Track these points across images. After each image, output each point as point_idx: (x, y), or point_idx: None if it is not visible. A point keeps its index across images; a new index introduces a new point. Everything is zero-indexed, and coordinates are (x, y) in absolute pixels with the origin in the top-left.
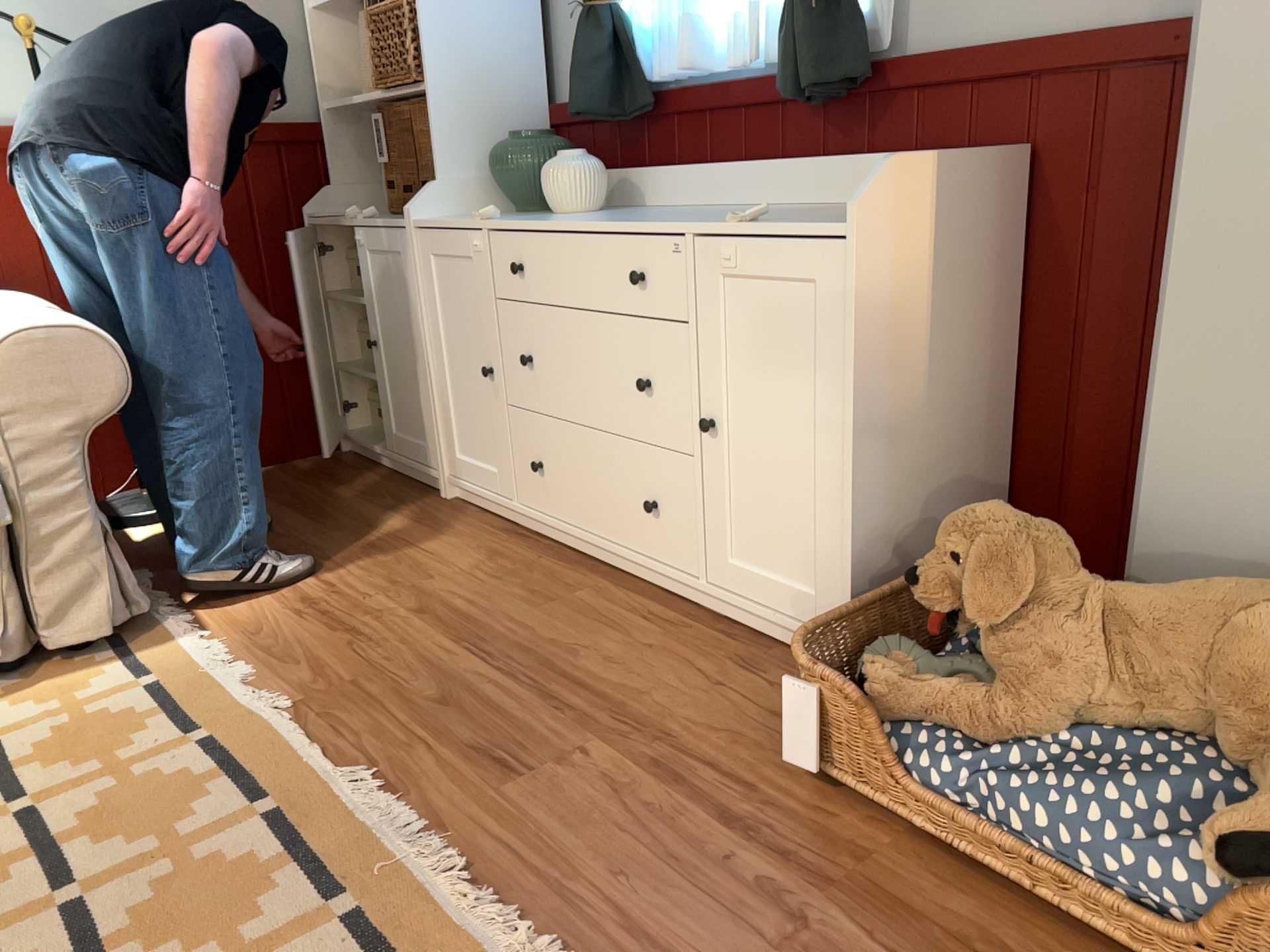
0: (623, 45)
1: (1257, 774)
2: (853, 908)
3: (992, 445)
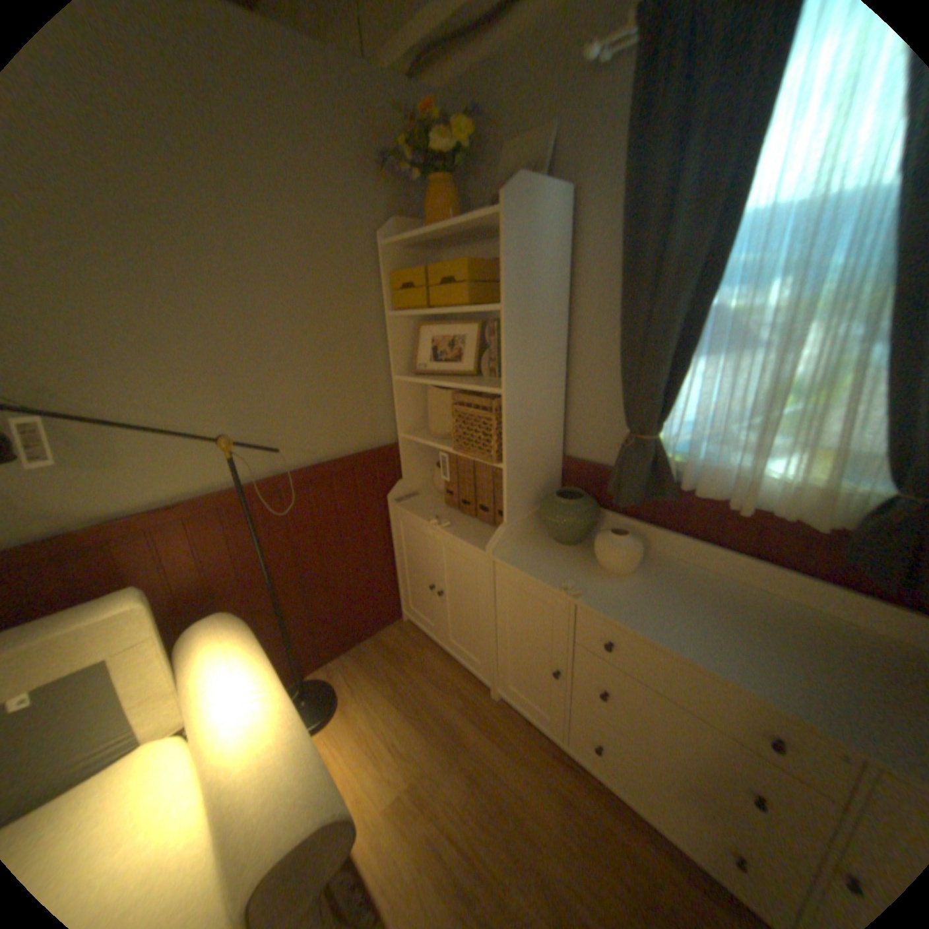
0: (657, 454)
1: None
2: None
3: None
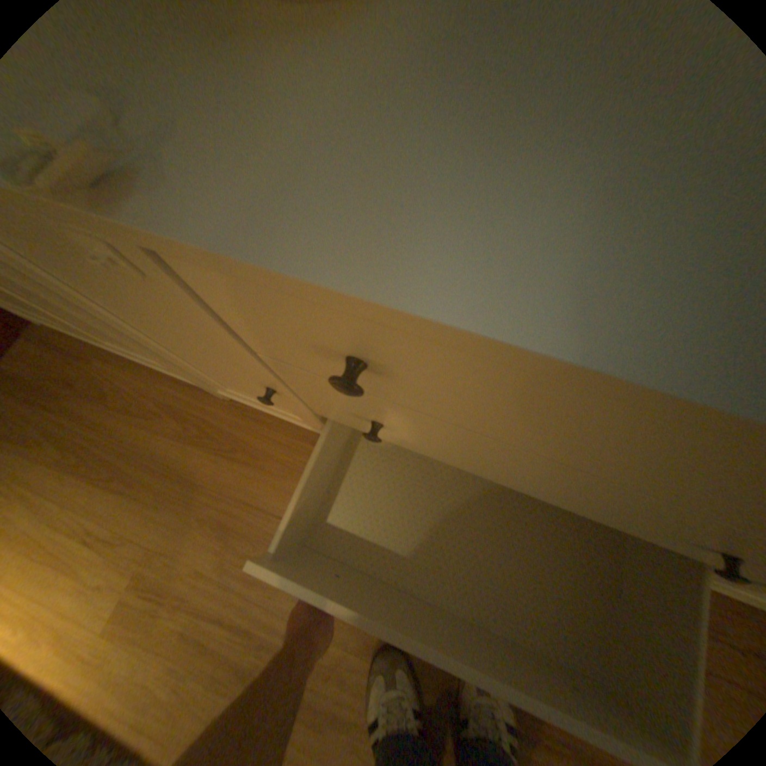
0: None
1: None
2: None
3: None
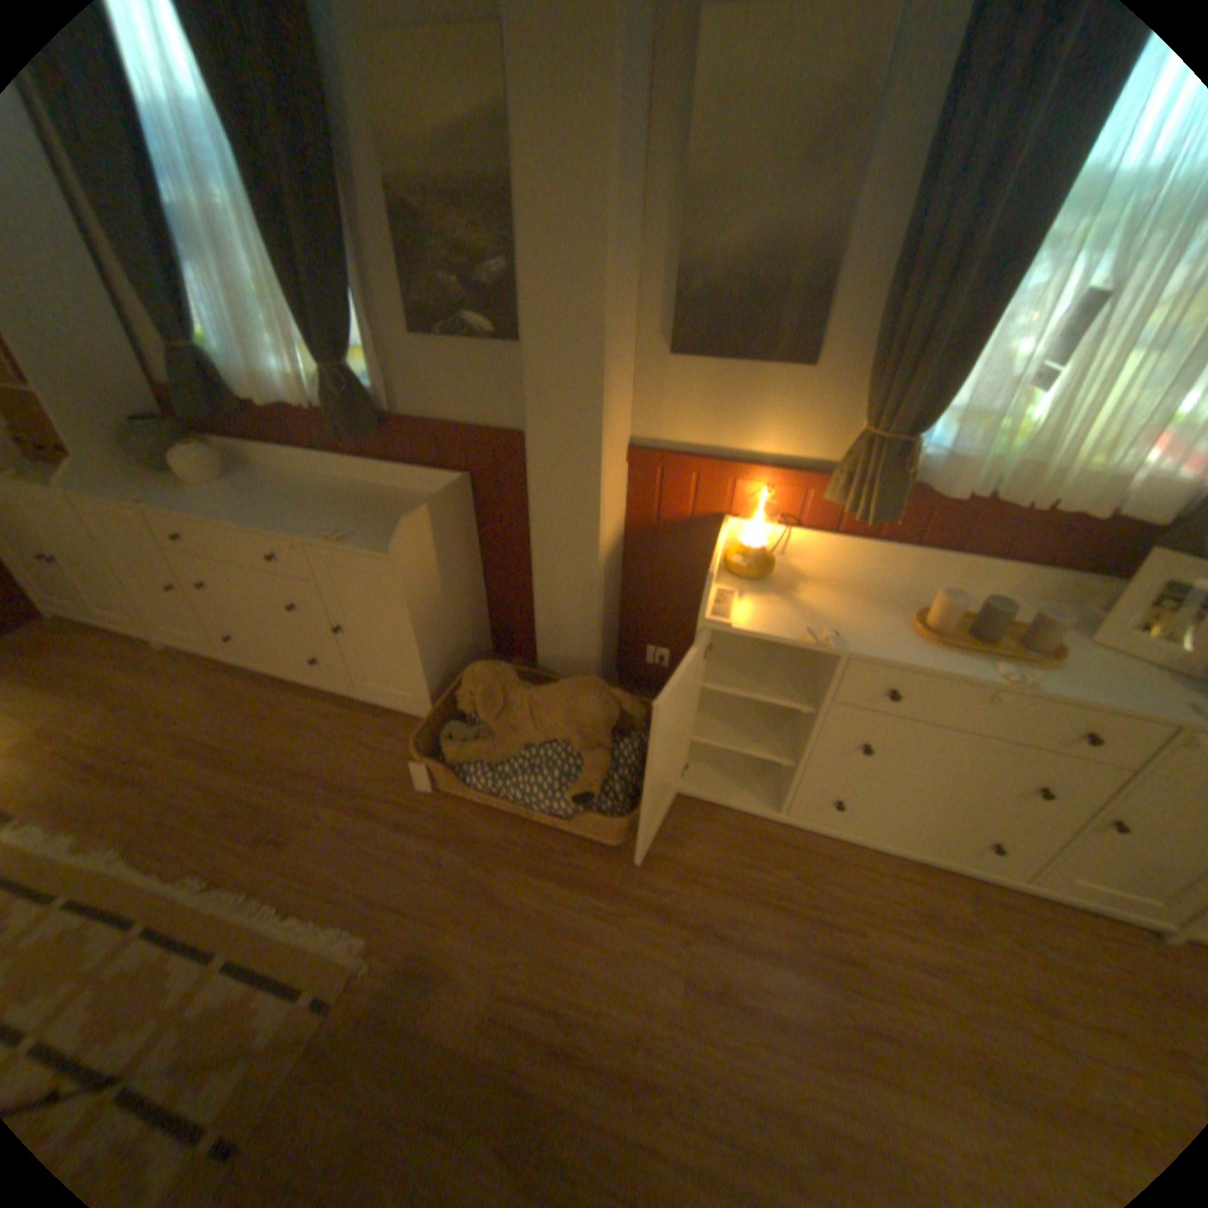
0: (205, 366)
1: (582, 757)
2: (456, 851)
3: (478, 602)
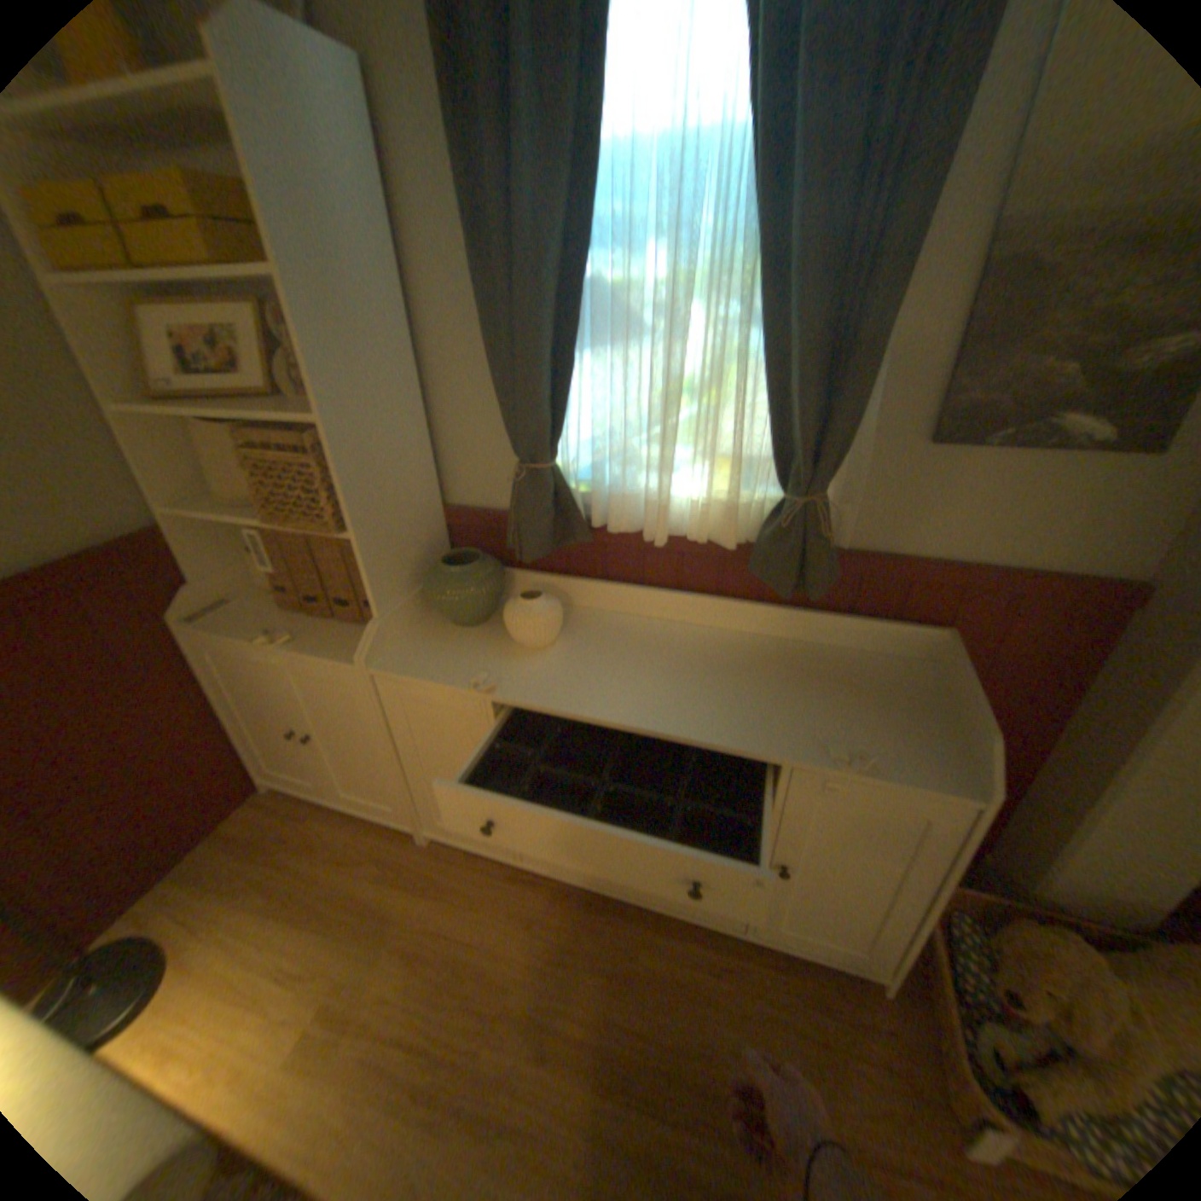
0: (558, 488)
1: None
2: None
3: None
